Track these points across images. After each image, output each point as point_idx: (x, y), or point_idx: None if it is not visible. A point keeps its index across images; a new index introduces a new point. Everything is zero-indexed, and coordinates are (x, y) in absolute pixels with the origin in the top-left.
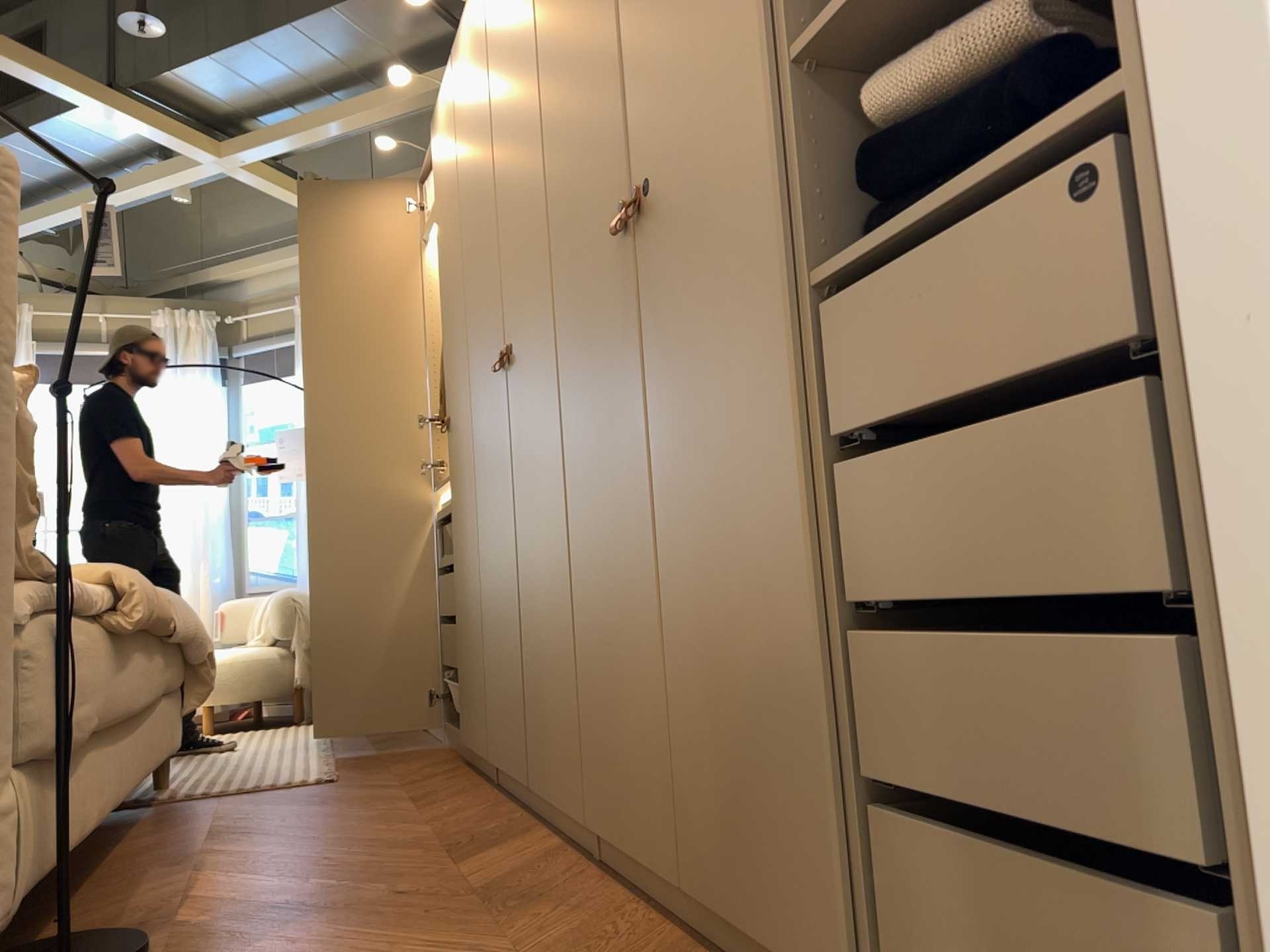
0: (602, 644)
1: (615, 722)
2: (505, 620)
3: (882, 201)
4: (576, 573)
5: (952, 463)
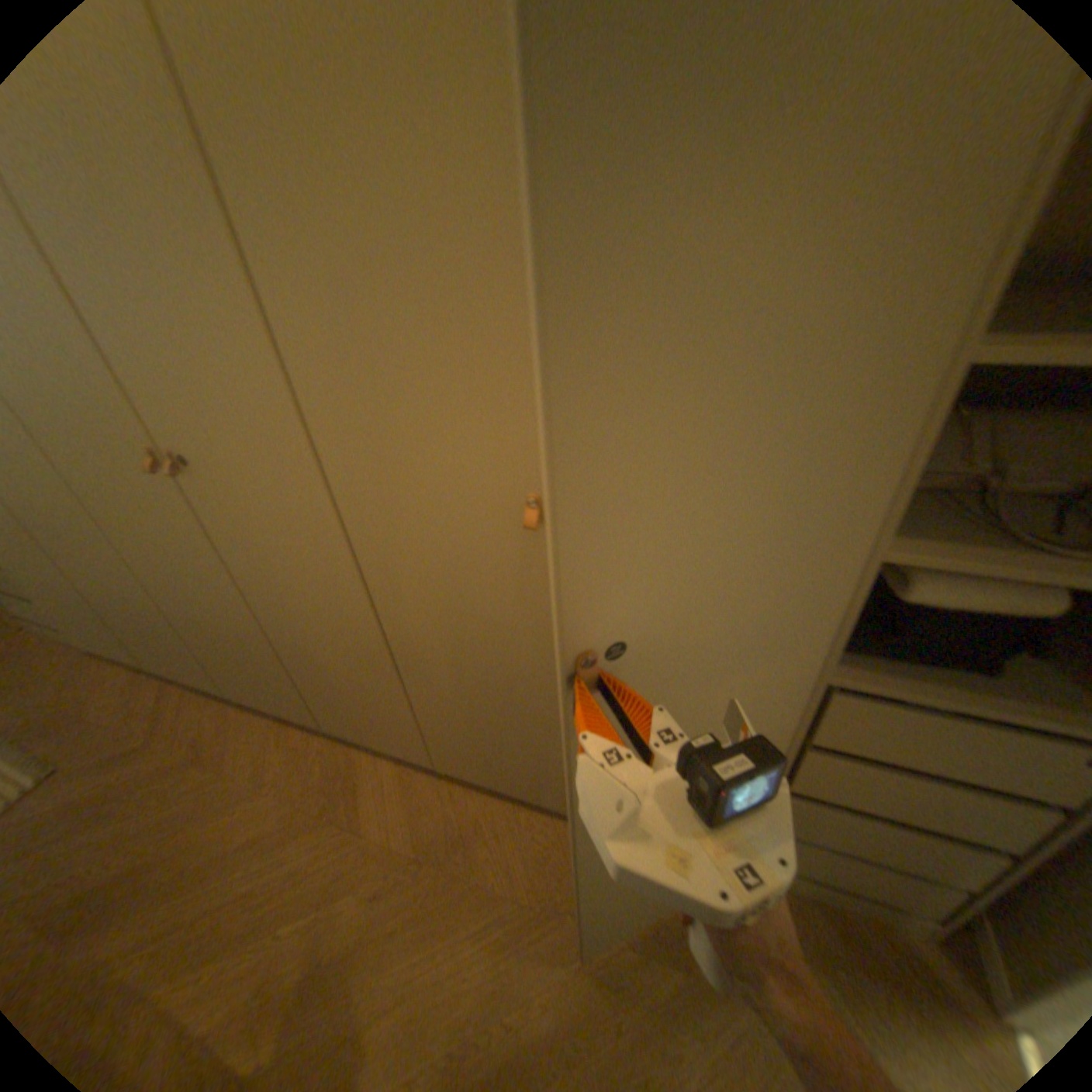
0: (459, 725)
1: (481, 758)
2: (226, 648)
3: (908, 650)
4: (403, 680)
5: (934, 804)
